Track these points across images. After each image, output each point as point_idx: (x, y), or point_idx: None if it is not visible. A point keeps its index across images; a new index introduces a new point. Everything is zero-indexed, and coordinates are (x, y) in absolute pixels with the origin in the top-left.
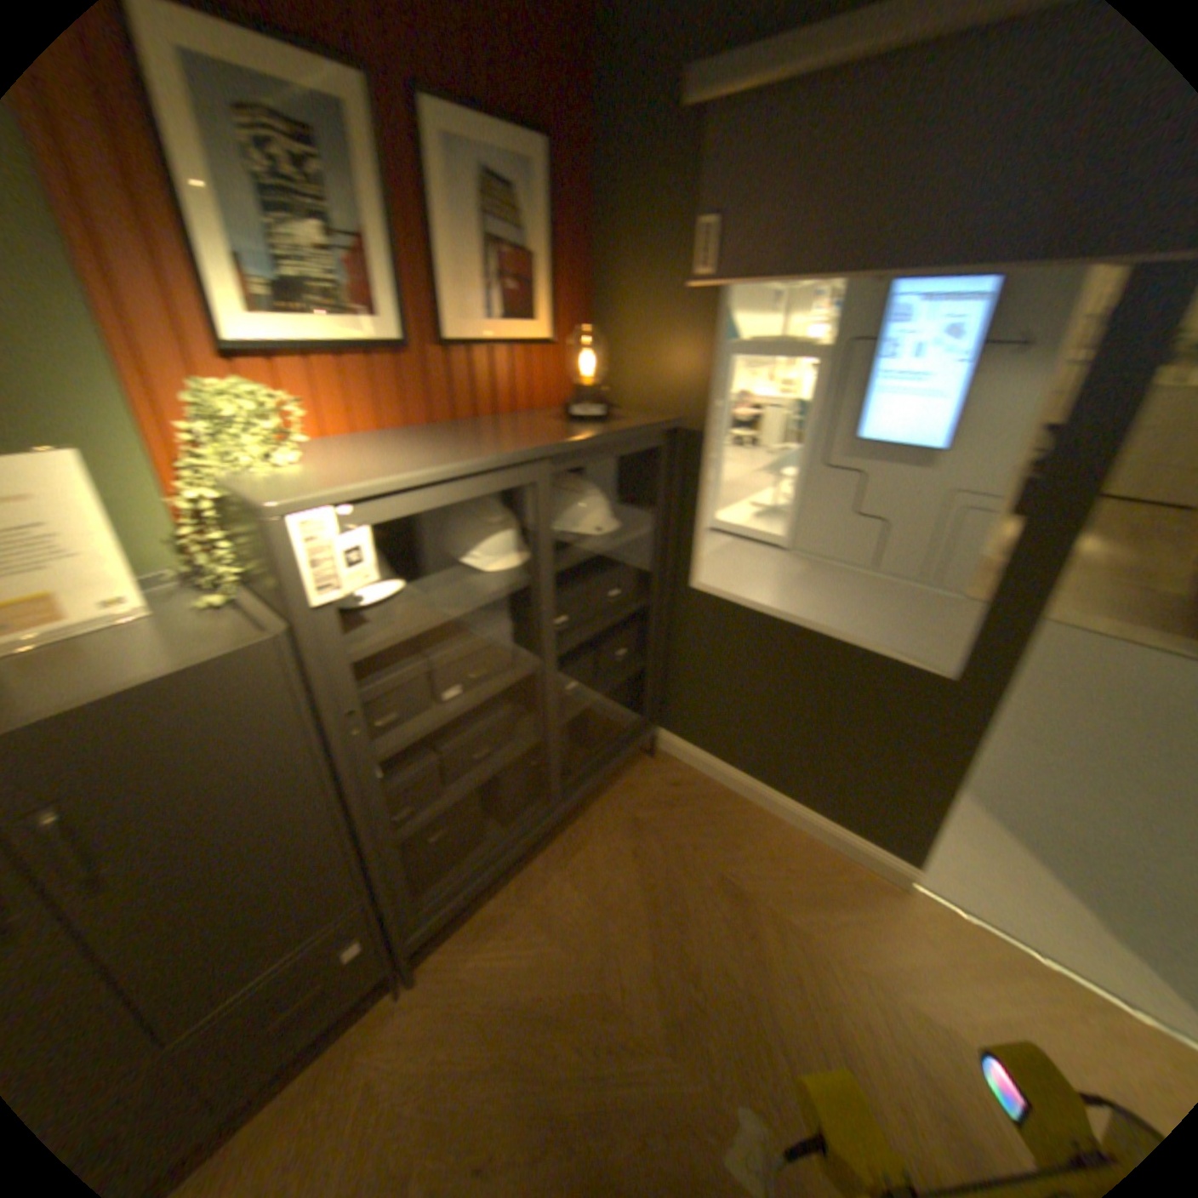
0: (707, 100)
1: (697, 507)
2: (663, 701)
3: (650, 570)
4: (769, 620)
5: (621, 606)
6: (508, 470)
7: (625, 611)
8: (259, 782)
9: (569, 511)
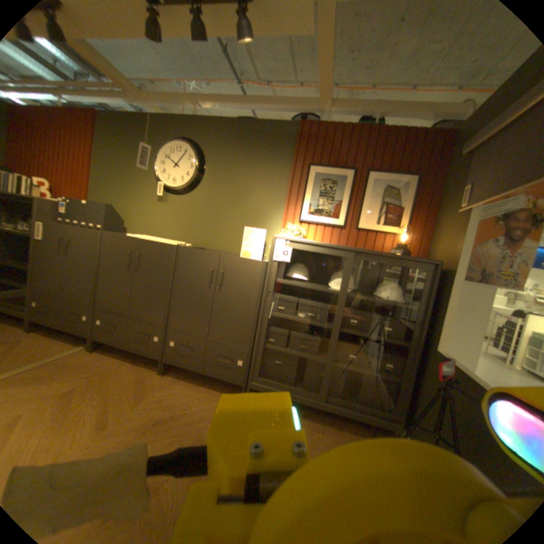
0: (470, 148)
1: (448, 306)
2: (415, 419)
3: (415, 328)
4: (463, 373)
5: (394, 339)
6: (337, 249)
7: (394, 341)
8: (248, 291)
9: (381, 287)
